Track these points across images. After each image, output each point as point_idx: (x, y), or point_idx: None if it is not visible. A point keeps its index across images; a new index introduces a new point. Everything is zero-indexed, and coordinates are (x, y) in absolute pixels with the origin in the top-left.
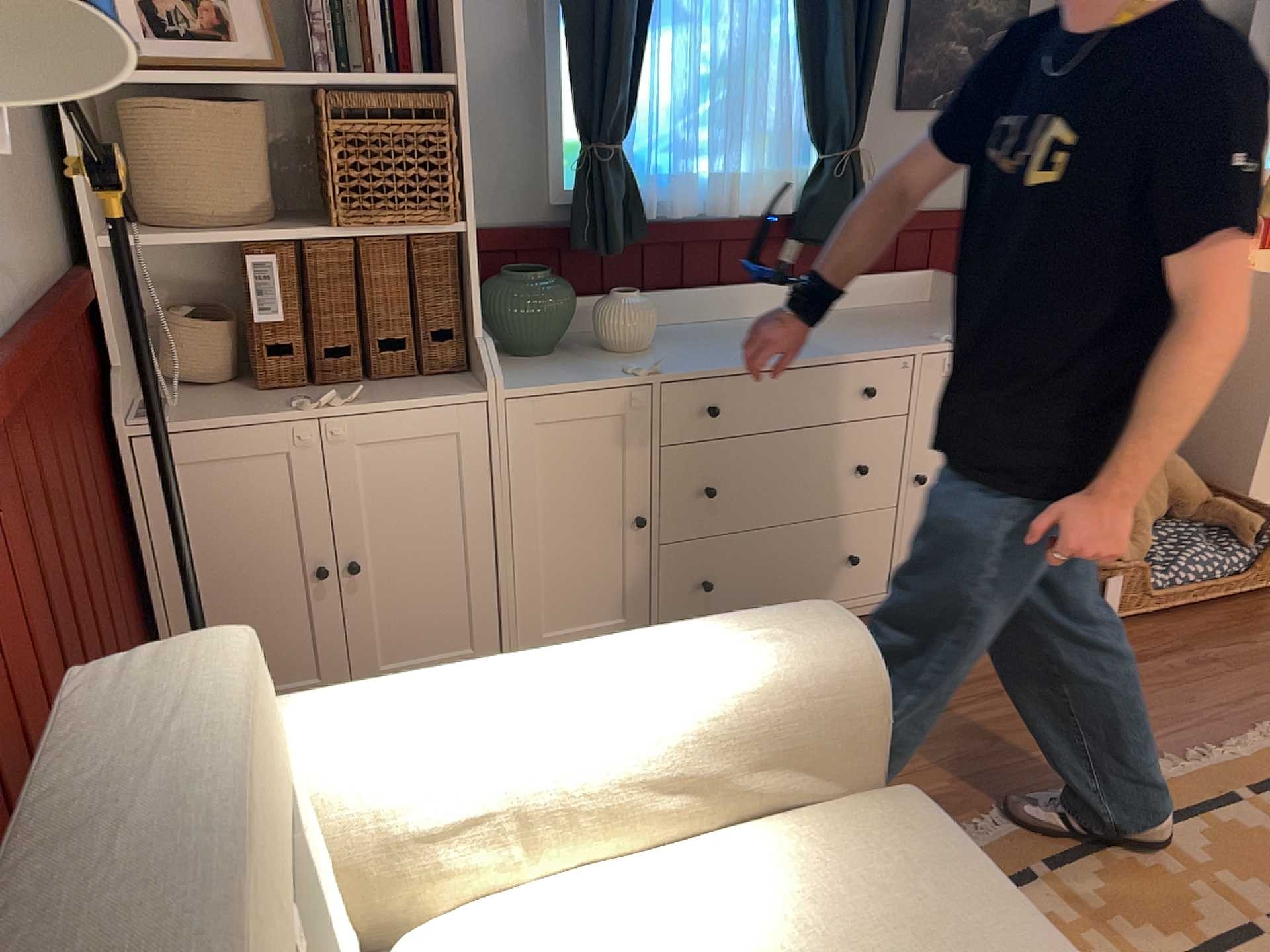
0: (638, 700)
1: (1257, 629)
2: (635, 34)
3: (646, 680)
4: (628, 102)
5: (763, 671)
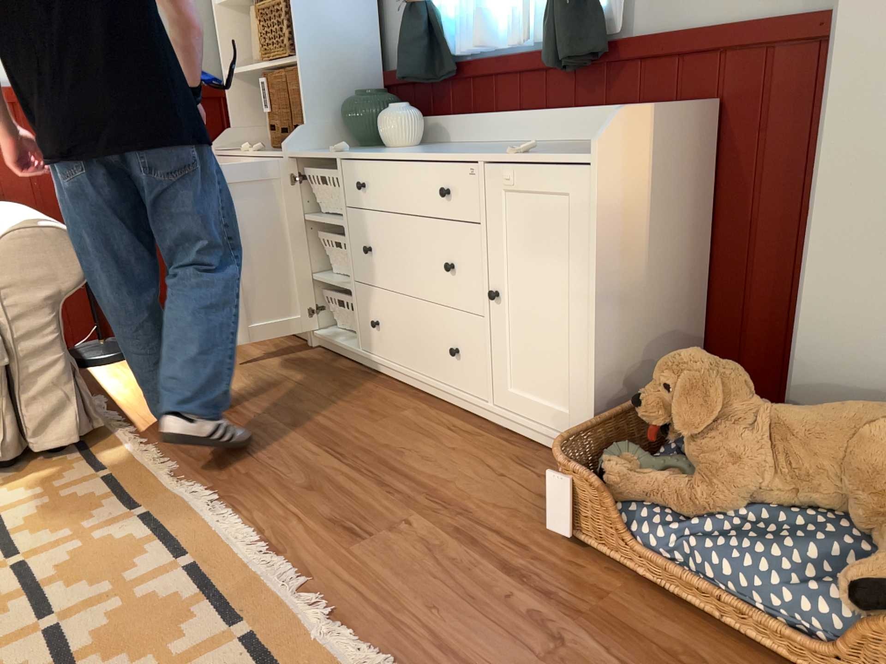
0: None
1: None
2: None
3: None
4: None
5: None
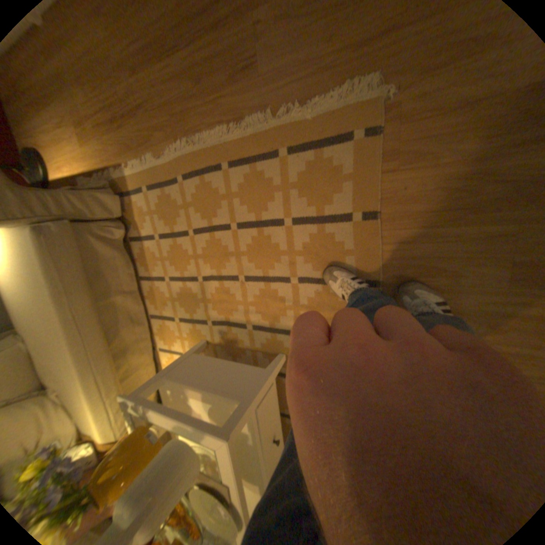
0: None
1: None
2: None
3: None
4: None
5: None
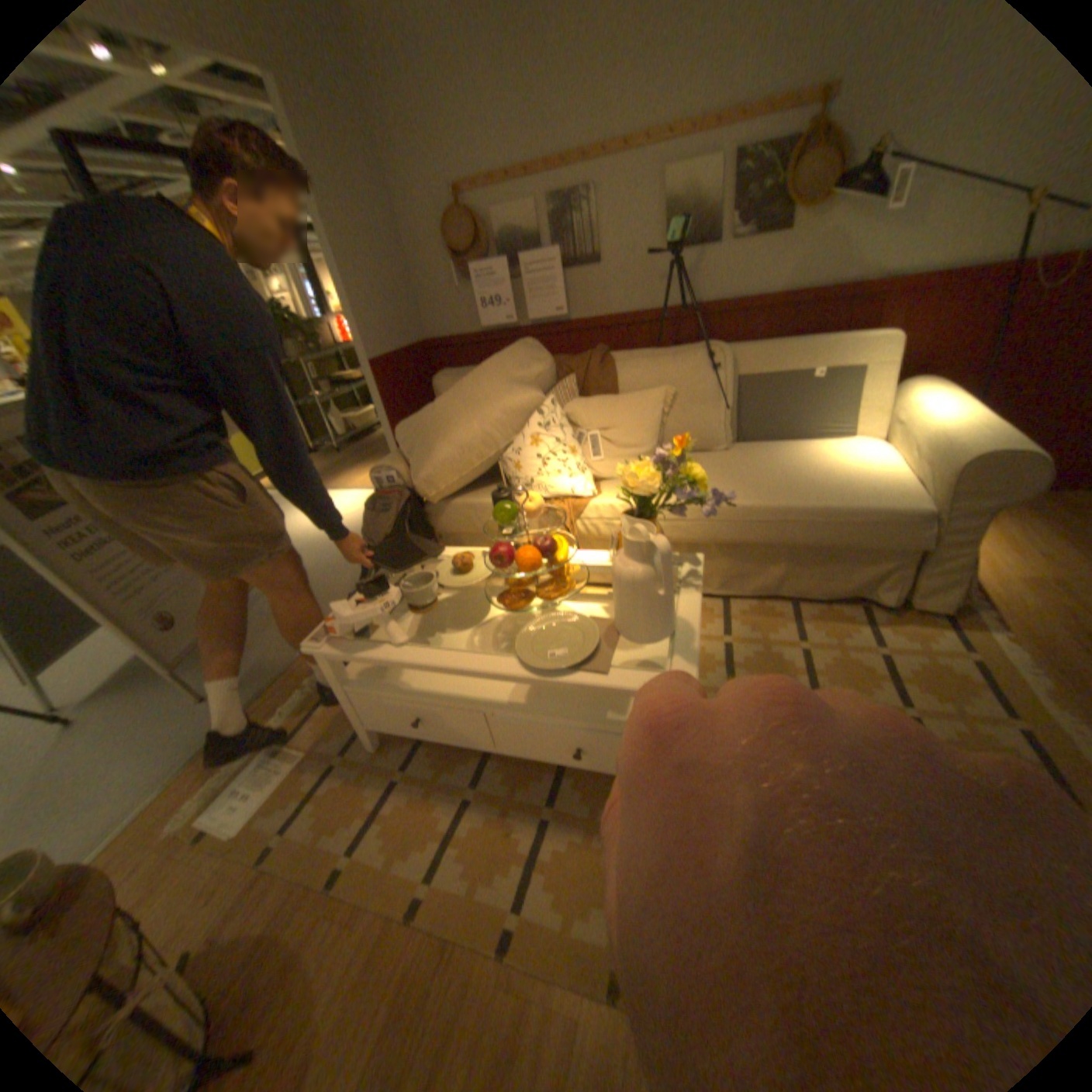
0: (941, 421)
1: None
2: None
3: (952, 420)
4: None
5: (960, 437)
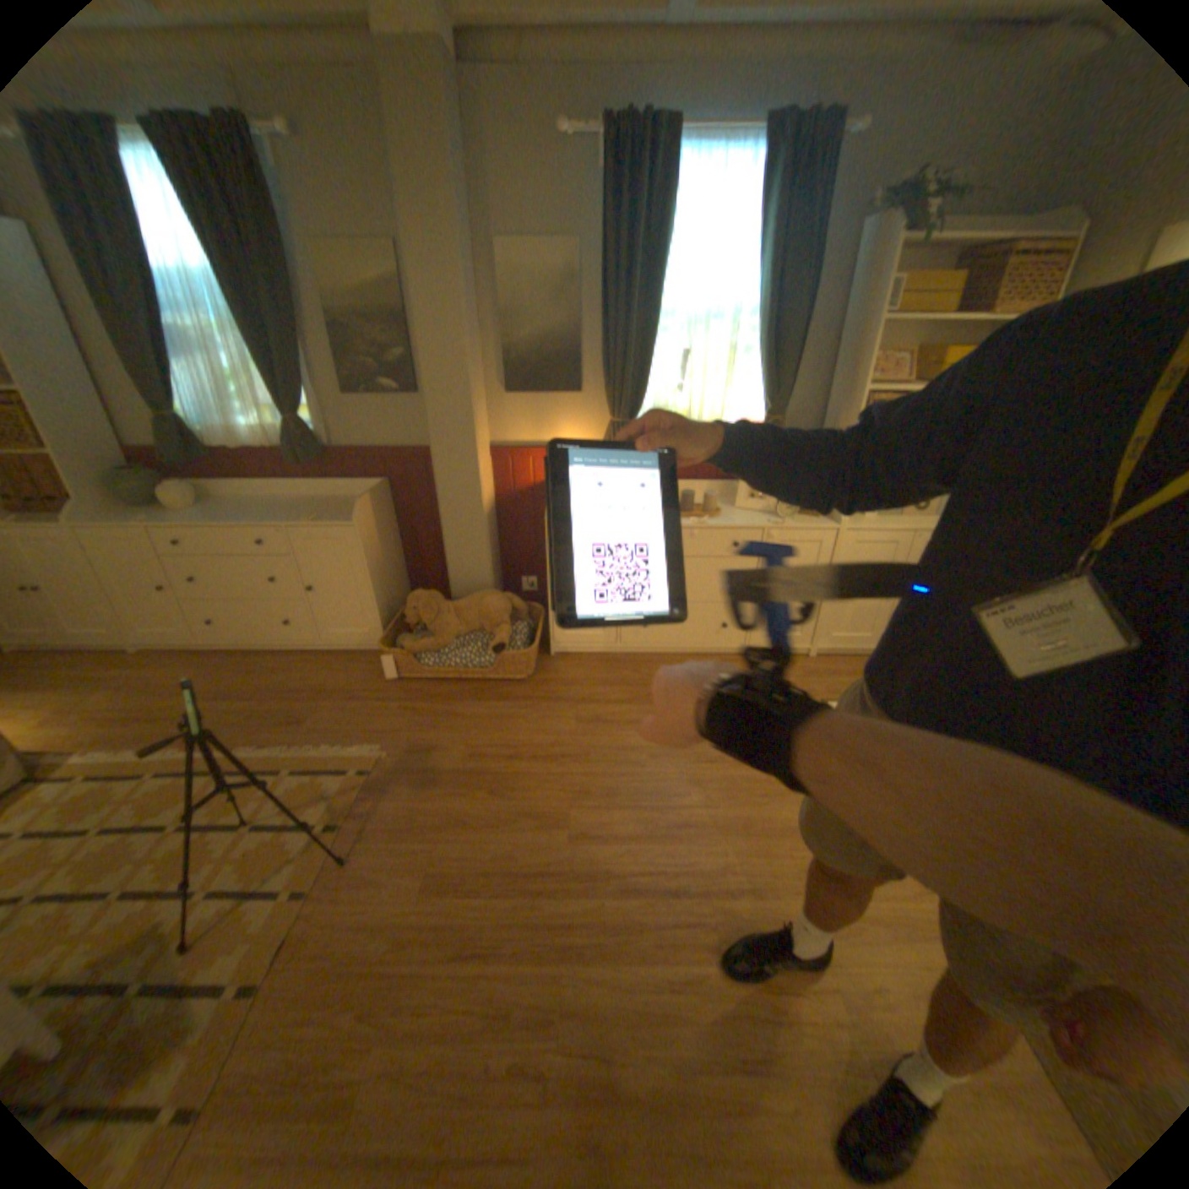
0: None
1: (466, 700)
2: (147, 362)
3: None
4: (158, 393)
5: None
